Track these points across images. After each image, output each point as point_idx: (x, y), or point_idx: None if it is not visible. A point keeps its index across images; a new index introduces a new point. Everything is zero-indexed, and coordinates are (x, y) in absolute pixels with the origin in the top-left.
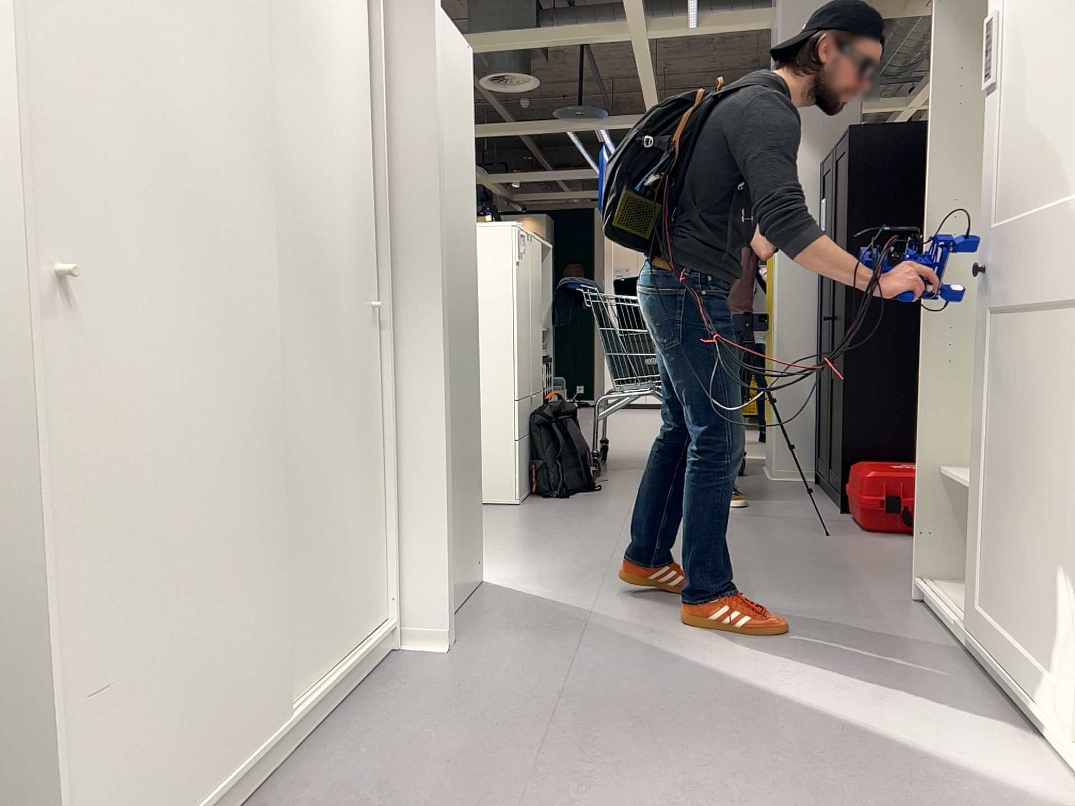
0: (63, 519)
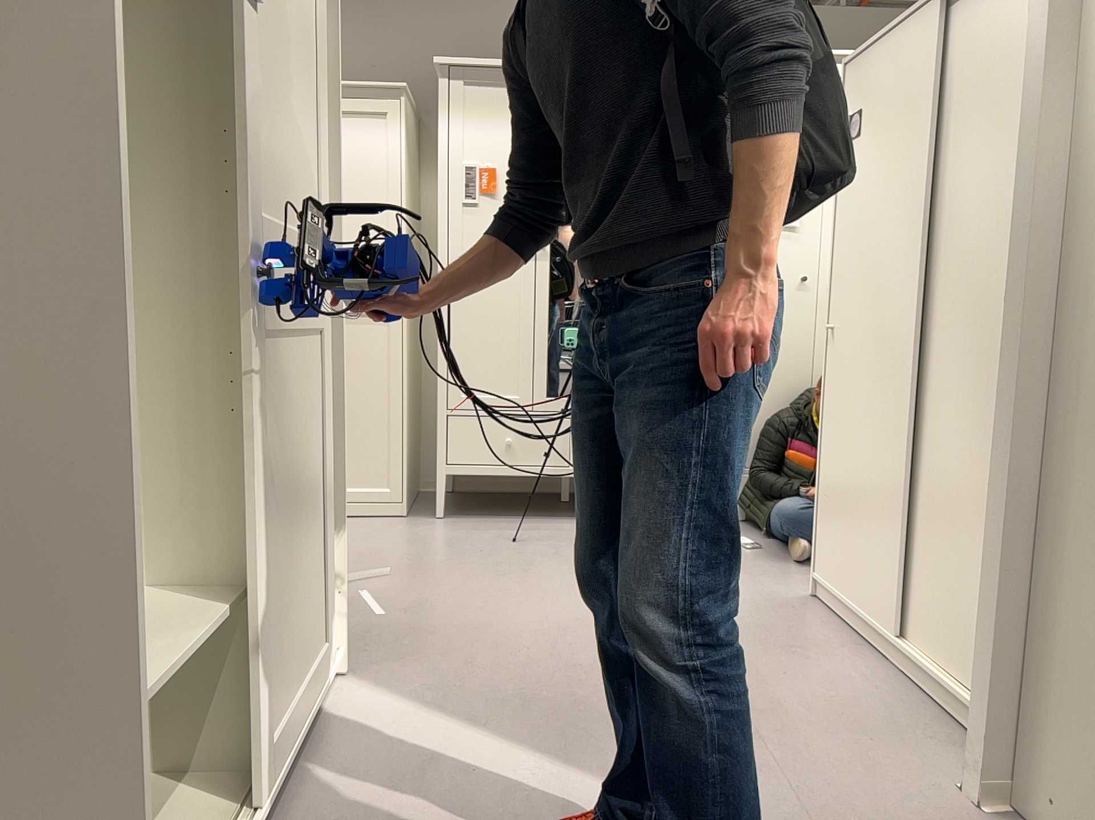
0: (825, 422)
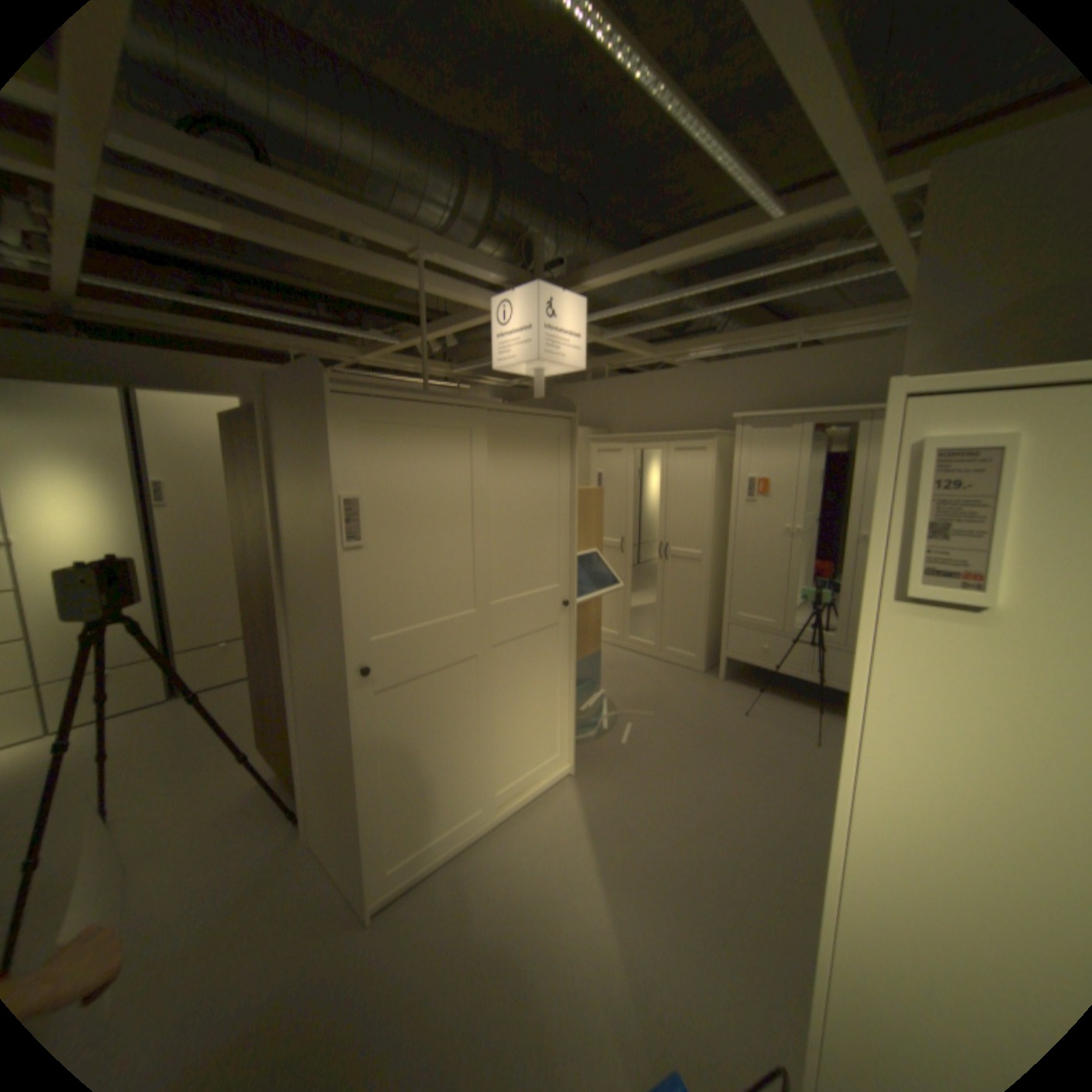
0: None
